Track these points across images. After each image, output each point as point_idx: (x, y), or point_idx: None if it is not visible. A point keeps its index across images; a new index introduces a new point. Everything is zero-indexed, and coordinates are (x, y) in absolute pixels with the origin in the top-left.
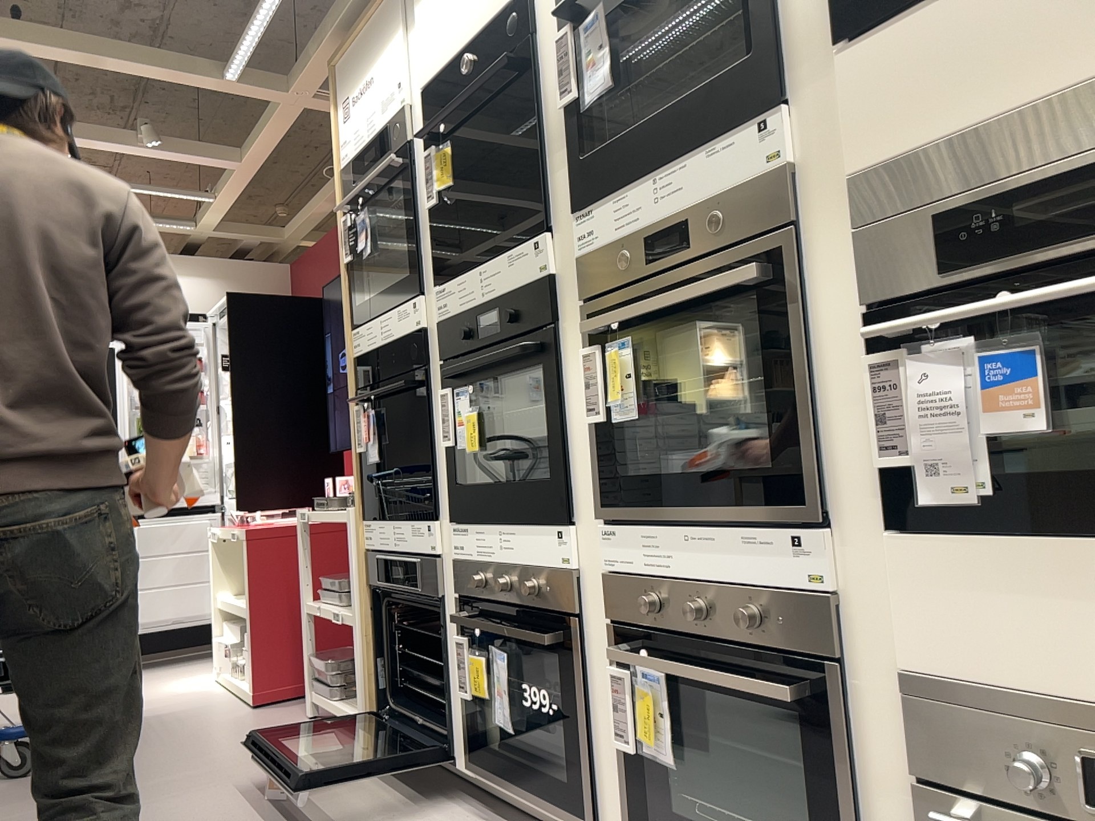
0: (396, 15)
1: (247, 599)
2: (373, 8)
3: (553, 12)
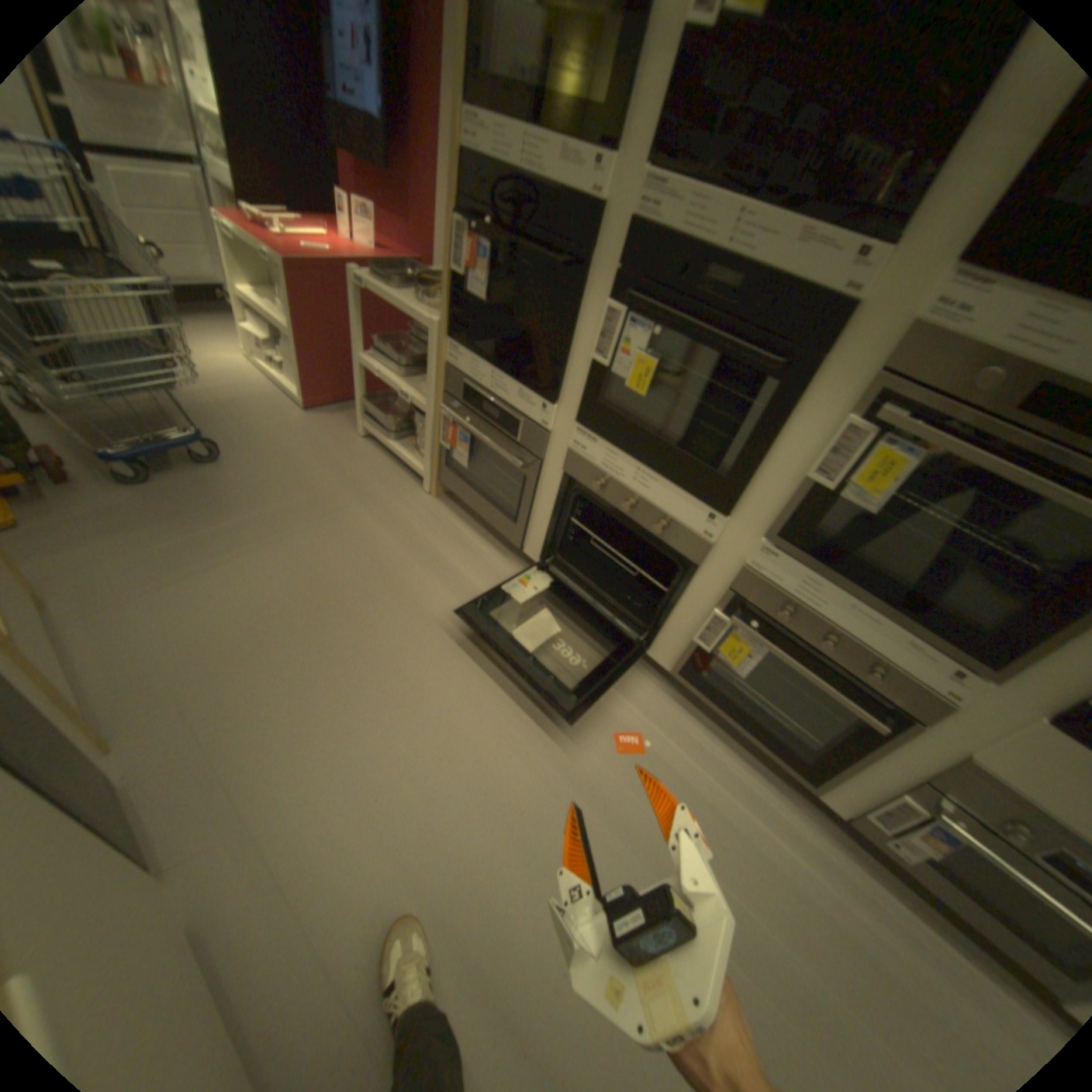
0: None
1: (280, 317)
2: None
3: None
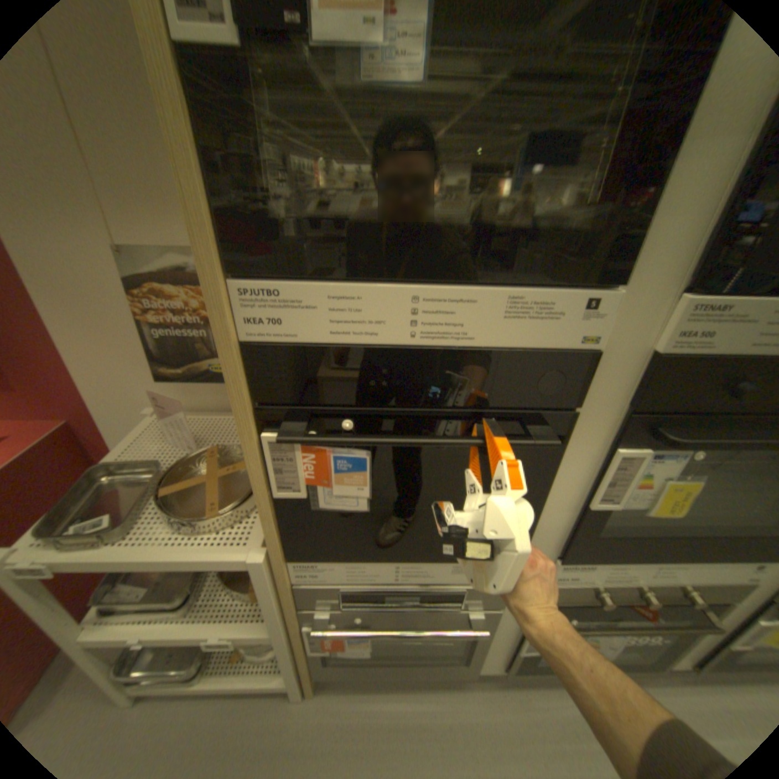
0: None
1: None
2: None
3: None
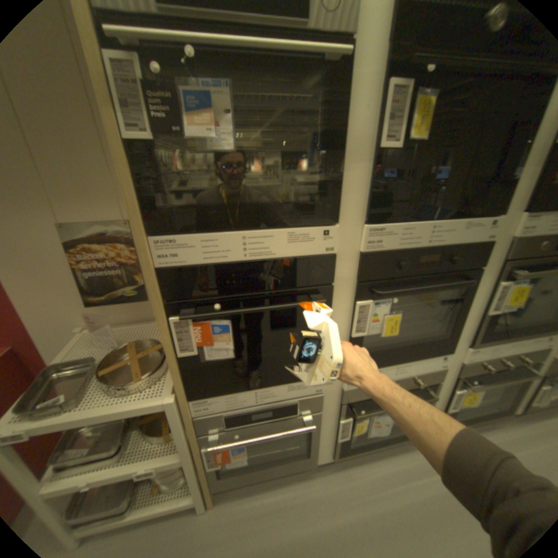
0: None
1: None
2: None
3: None
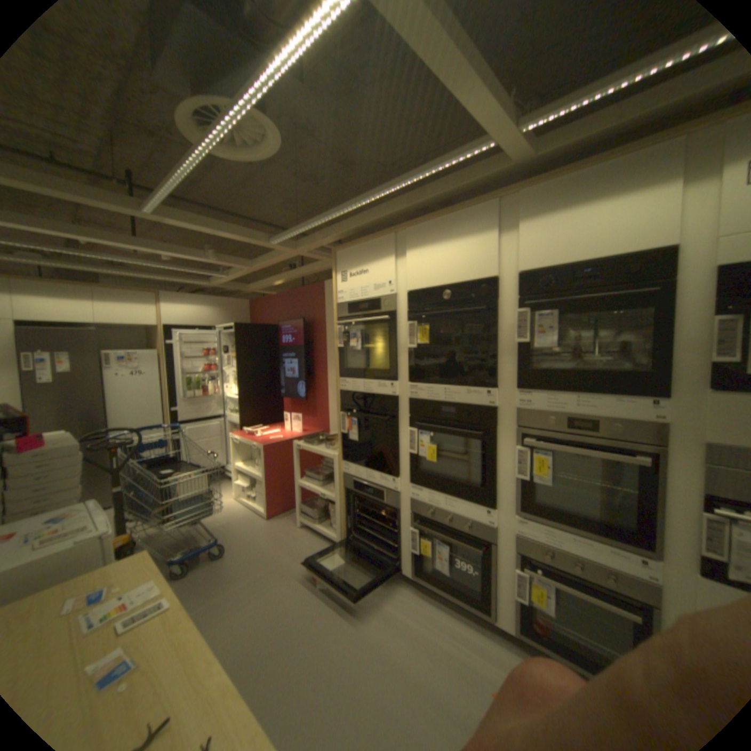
0: (390, 247)
1: (257, 472)
2: (373, 237)
3: (526, 303)
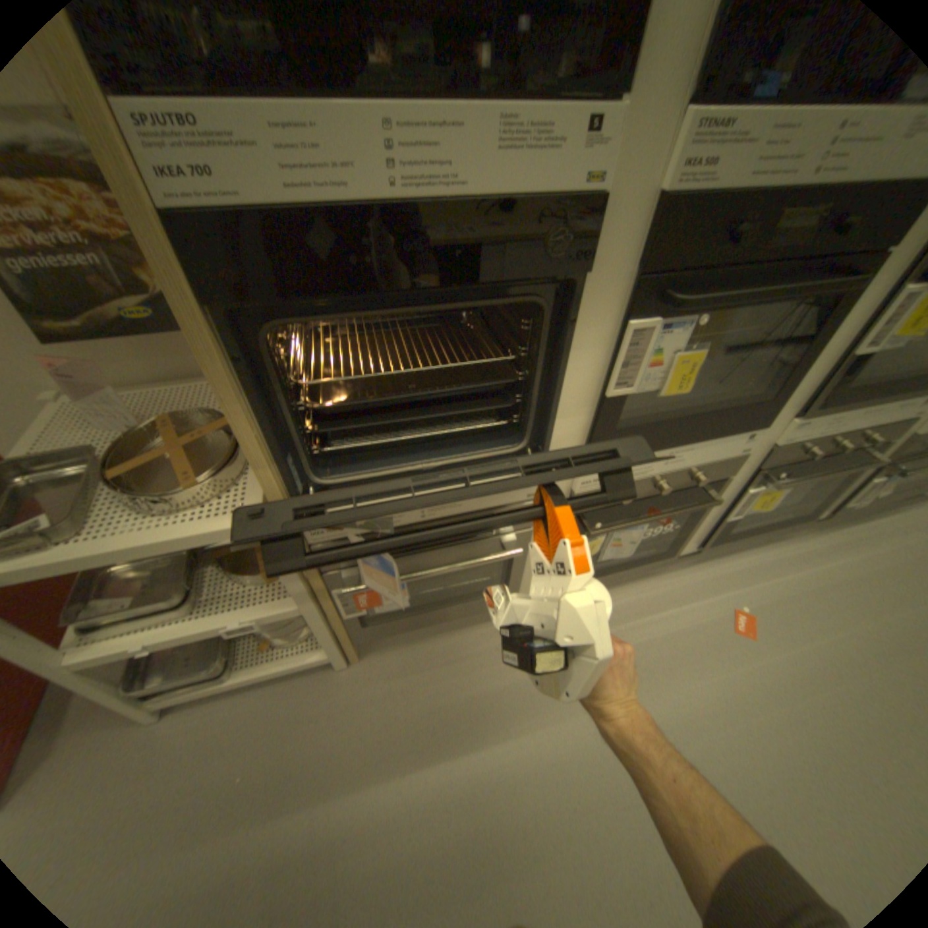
0: None
1: None
2: None
3: None
